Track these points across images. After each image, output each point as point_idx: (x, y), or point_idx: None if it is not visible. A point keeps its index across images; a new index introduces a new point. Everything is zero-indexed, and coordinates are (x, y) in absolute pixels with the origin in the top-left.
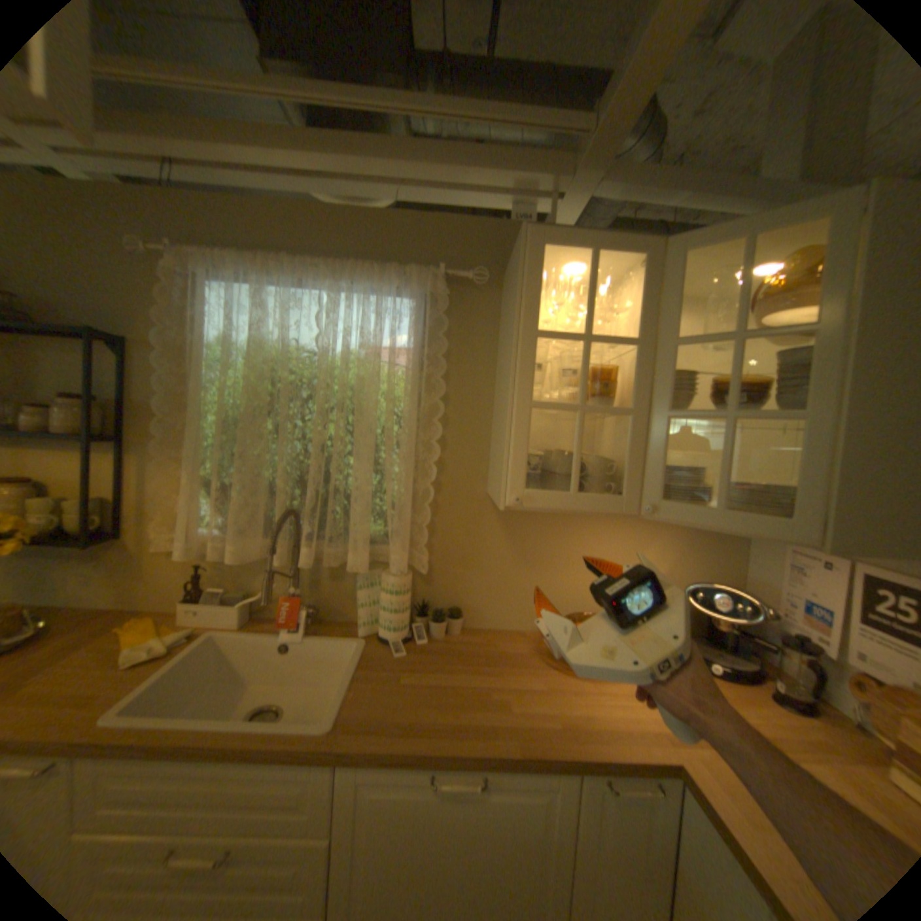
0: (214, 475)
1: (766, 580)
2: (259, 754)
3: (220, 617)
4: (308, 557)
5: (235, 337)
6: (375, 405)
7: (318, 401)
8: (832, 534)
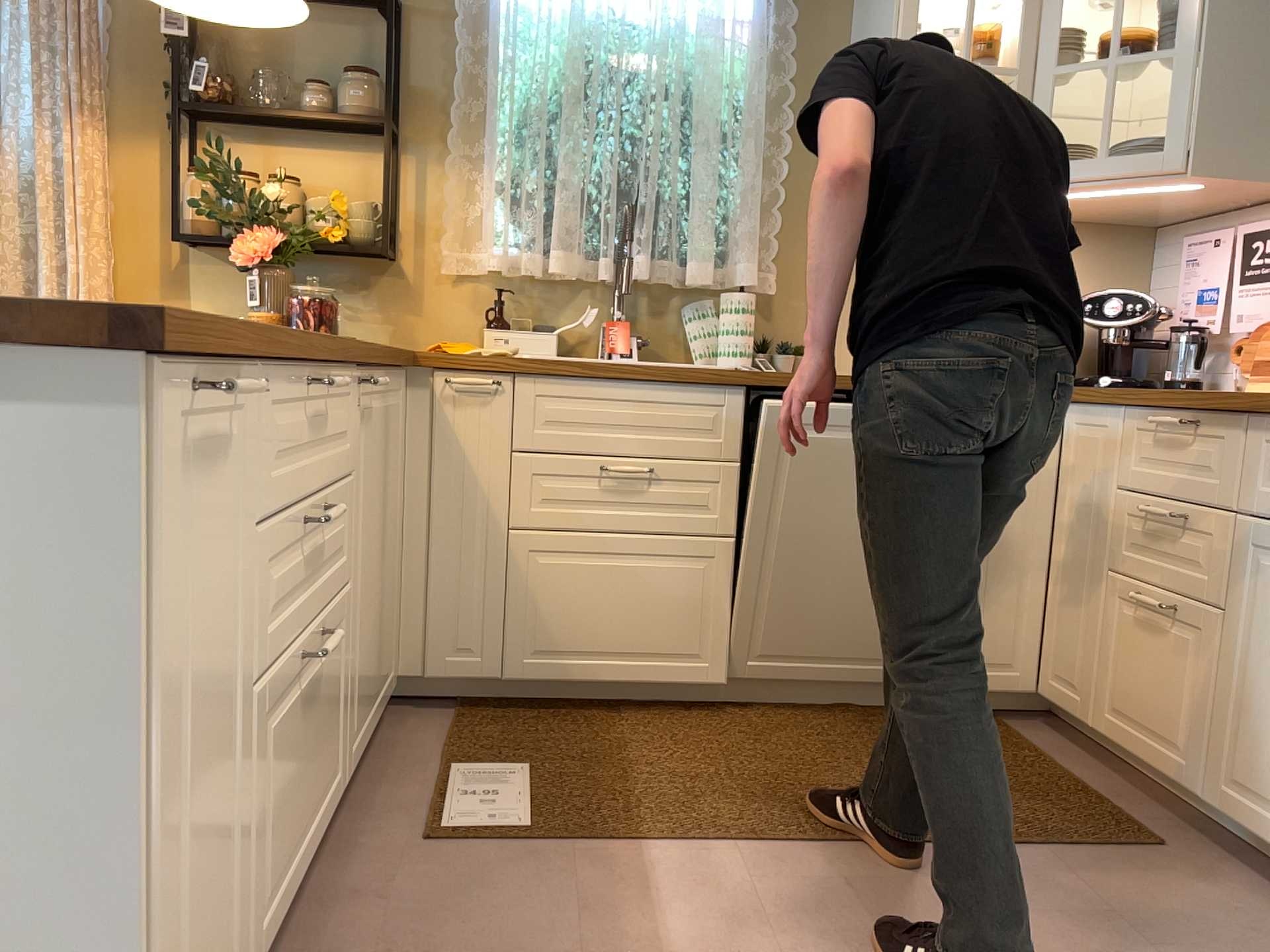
0: (515, 179)
1: (1167, 302)
2: (683, 371)
3: (535, 345)
4: (643, 266)
5: (547, 5)
6: (719, 85)
7: (640, 86)
8: (1192, 158)
